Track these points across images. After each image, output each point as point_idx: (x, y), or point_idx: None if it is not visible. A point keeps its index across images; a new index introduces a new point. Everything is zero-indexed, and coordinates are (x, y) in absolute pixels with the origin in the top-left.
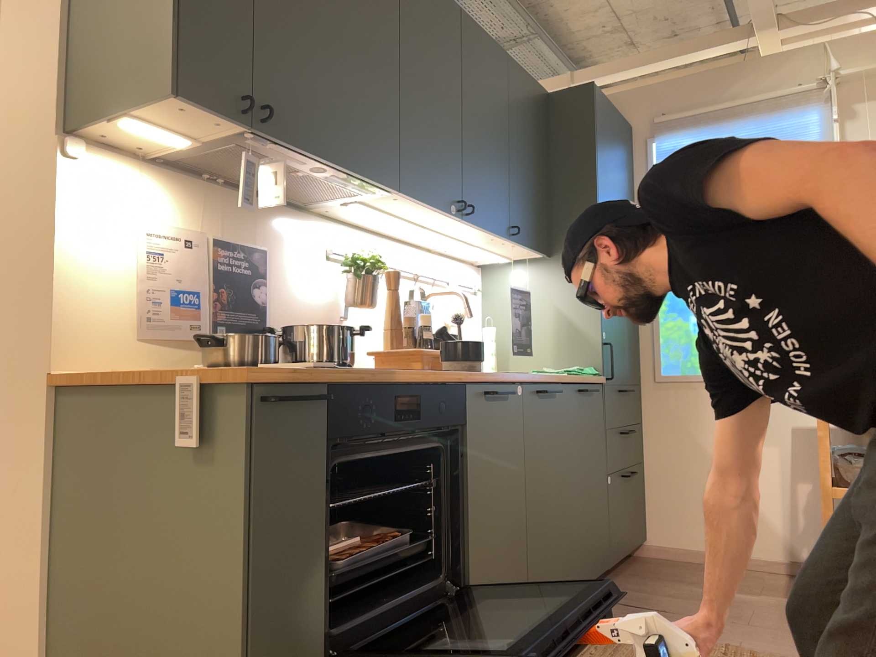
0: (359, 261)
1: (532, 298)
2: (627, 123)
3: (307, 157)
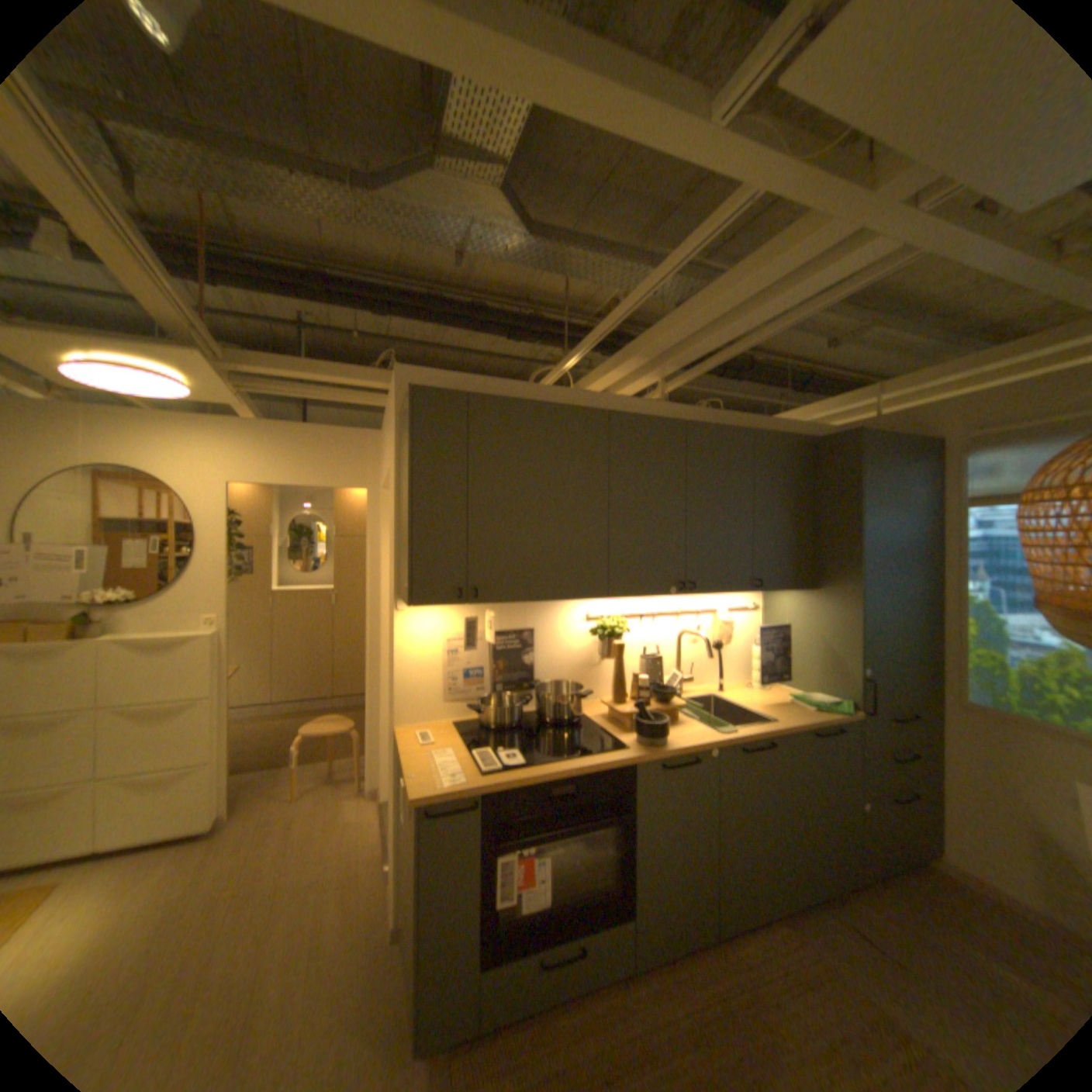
0: (599, 632)
1: (801, 622)
2: (939, 433)
3: (519, 602)
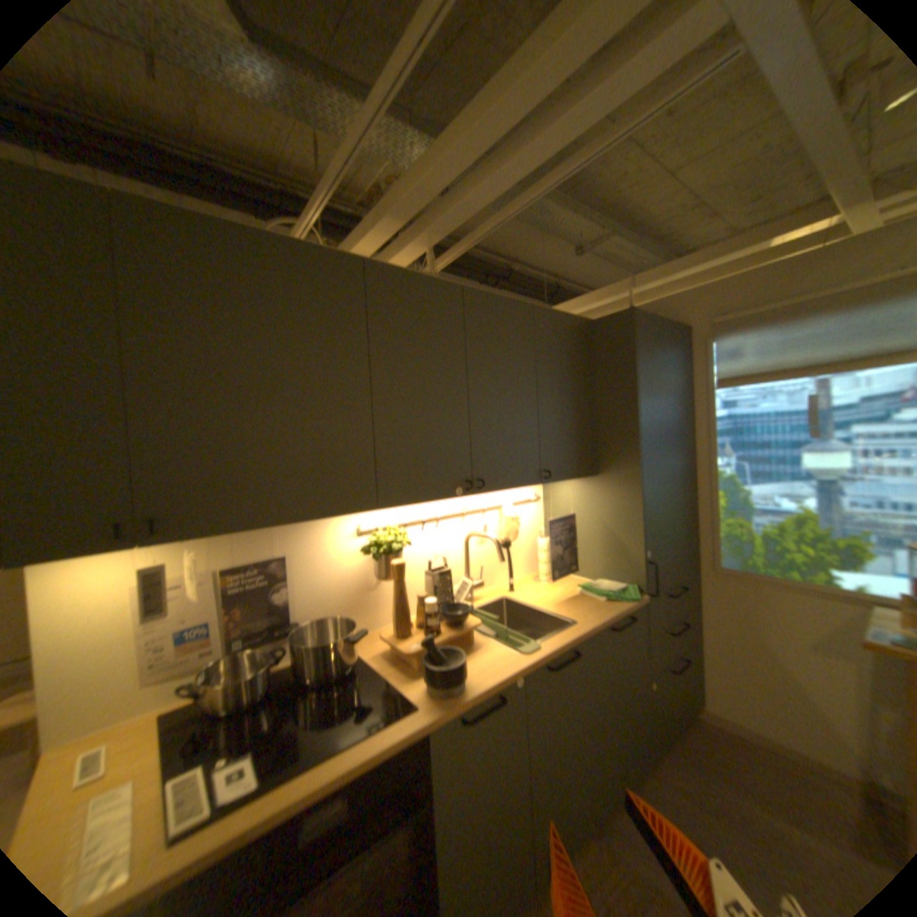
0: (373, 549)
1: (582, 510)
2: (686, 322)
3: (243, 529)
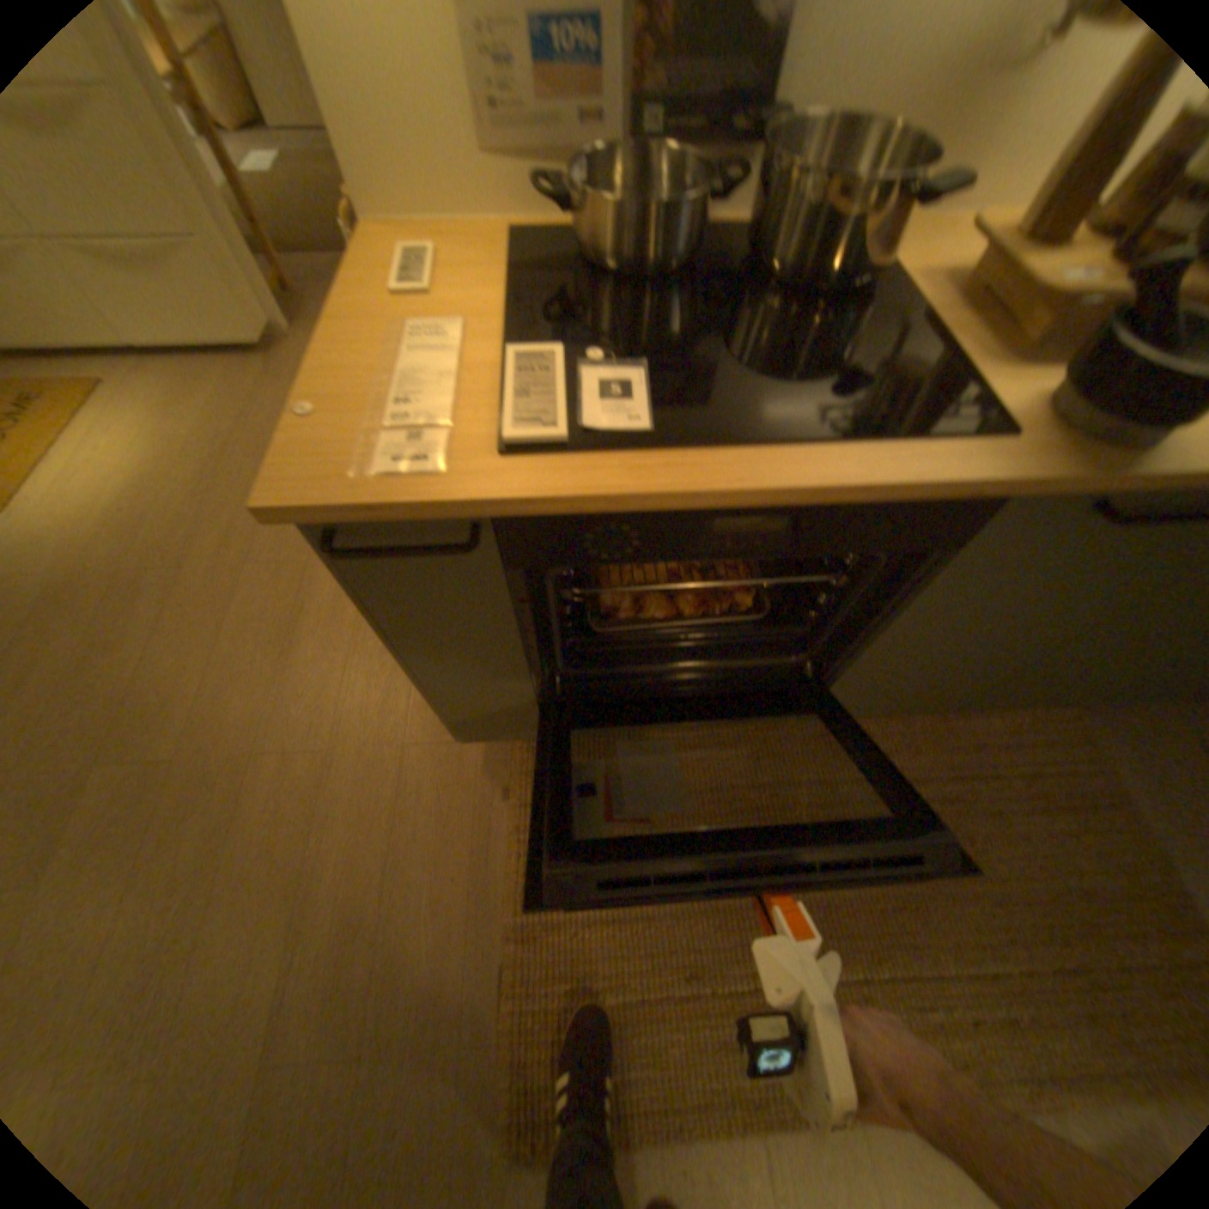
0: None
1: None
2: None
3: None
